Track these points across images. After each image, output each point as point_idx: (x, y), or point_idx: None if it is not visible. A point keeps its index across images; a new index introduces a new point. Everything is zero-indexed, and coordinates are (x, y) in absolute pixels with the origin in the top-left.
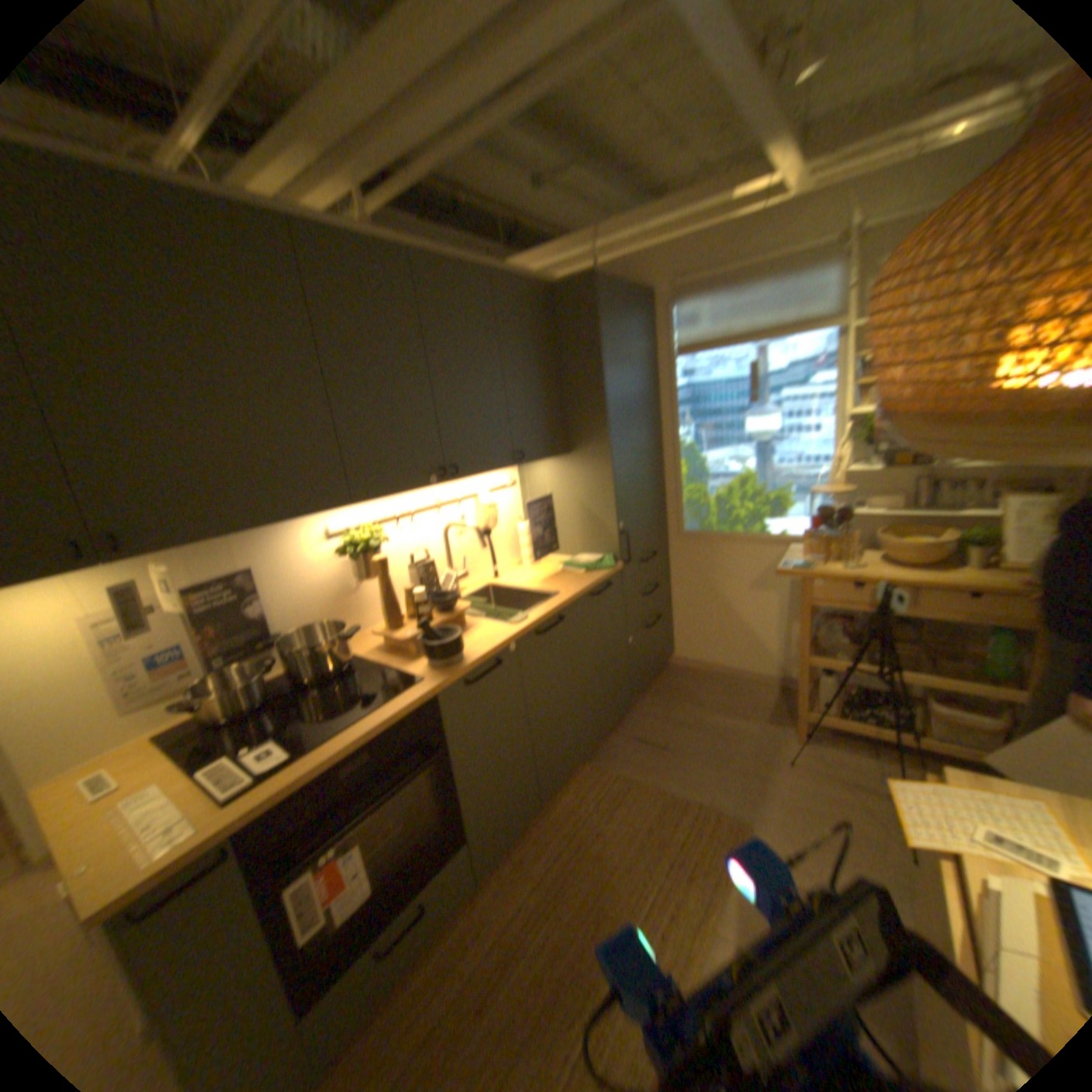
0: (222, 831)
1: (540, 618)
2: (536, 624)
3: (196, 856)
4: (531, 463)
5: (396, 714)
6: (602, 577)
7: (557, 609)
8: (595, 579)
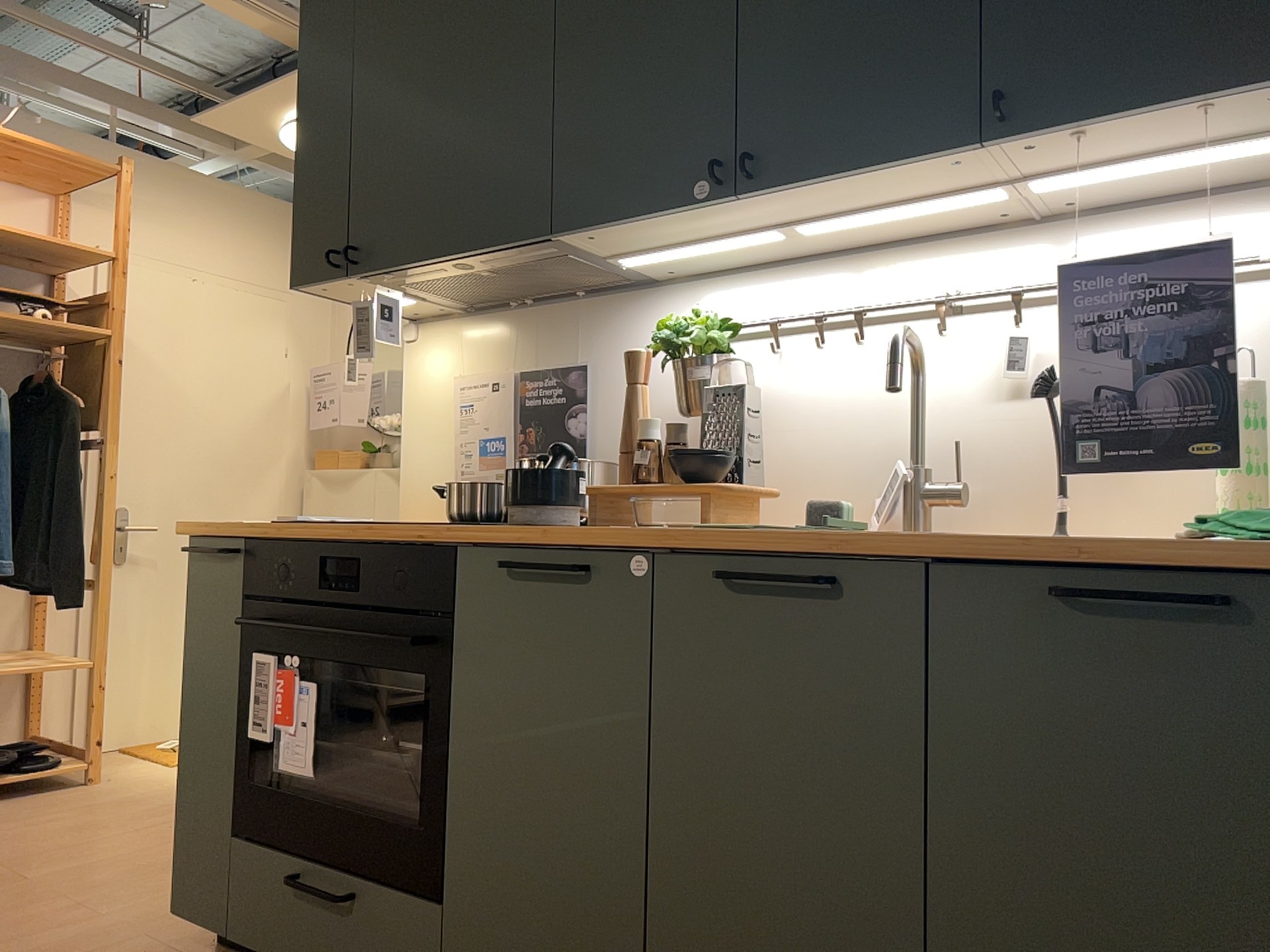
0: (249, 531)
1: (769, 544)
2: (724, 543)
3: (224, 530)
4: (1131, 125)
5: (405, 534)
6: (1216, 554)
7: (832, 545)
8: (1163, 550)
